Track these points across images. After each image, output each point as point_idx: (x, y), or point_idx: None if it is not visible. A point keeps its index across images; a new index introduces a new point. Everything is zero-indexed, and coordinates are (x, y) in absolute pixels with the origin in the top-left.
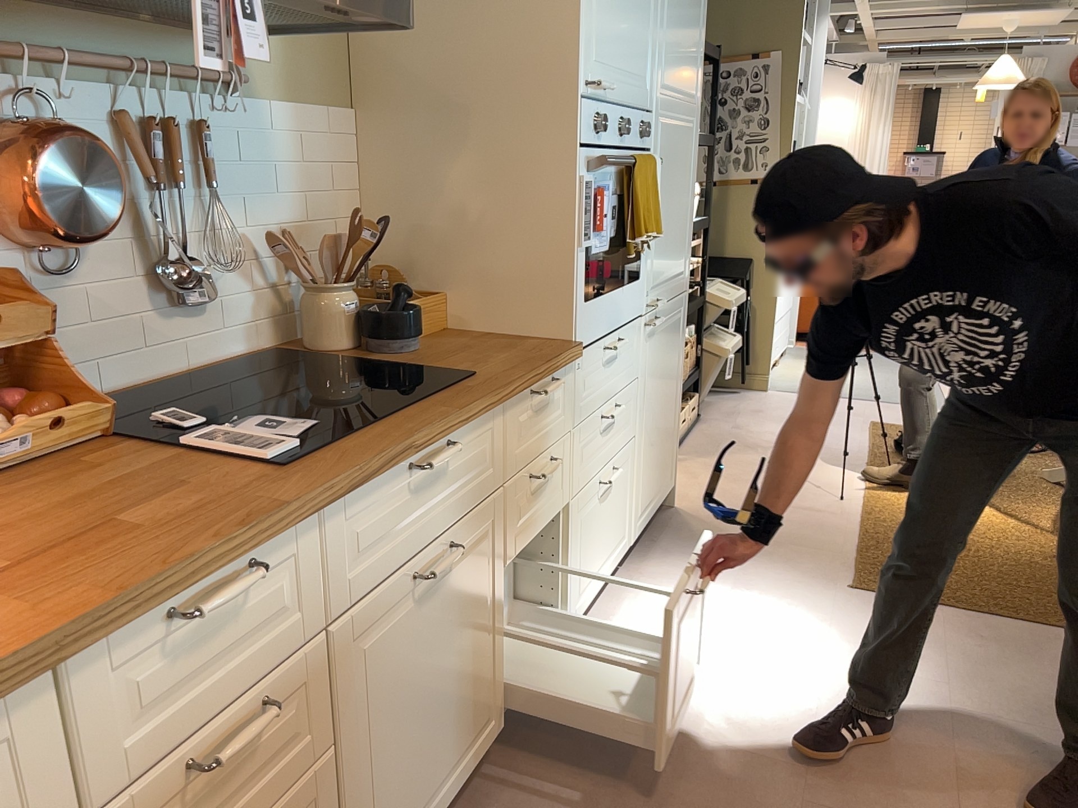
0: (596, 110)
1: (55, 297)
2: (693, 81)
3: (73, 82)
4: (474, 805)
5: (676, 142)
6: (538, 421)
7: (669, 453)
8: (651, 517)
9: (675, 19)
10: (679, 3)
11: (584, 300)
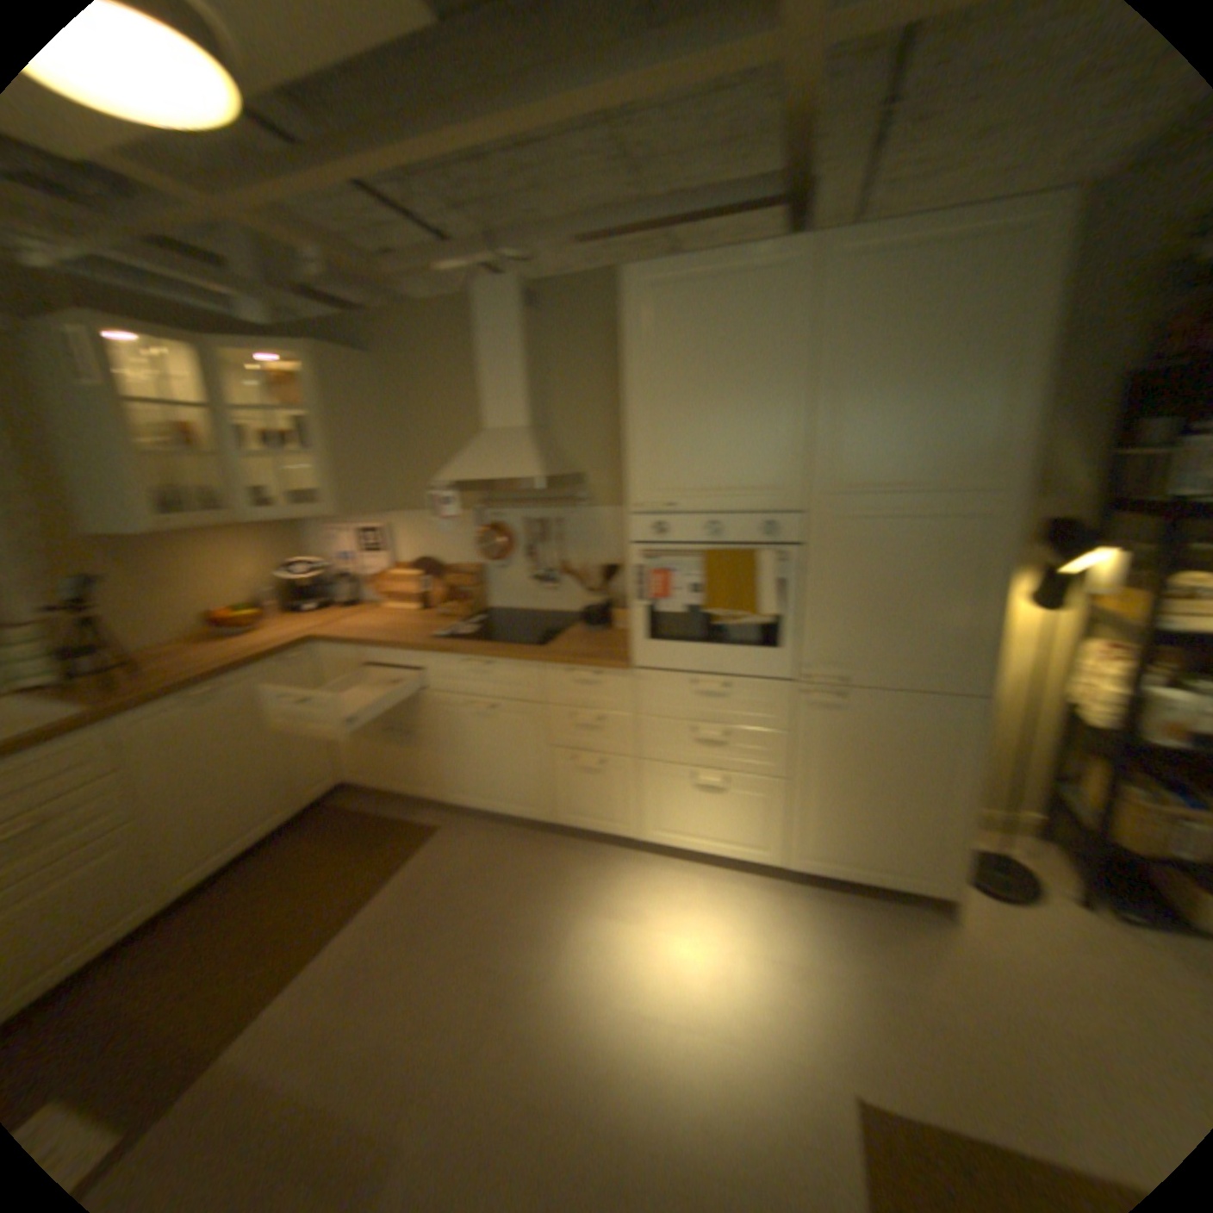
0: (651, 519)
1: (497, 575)
2: (964, 464)
3: (507, 509)
4: (520, 837)
5: (892, 533)
6: (576, 689)
7: (918, 851)
8: (851, 881)
9: (865, 417)
10: (880, 398)
11: (641, 638)
